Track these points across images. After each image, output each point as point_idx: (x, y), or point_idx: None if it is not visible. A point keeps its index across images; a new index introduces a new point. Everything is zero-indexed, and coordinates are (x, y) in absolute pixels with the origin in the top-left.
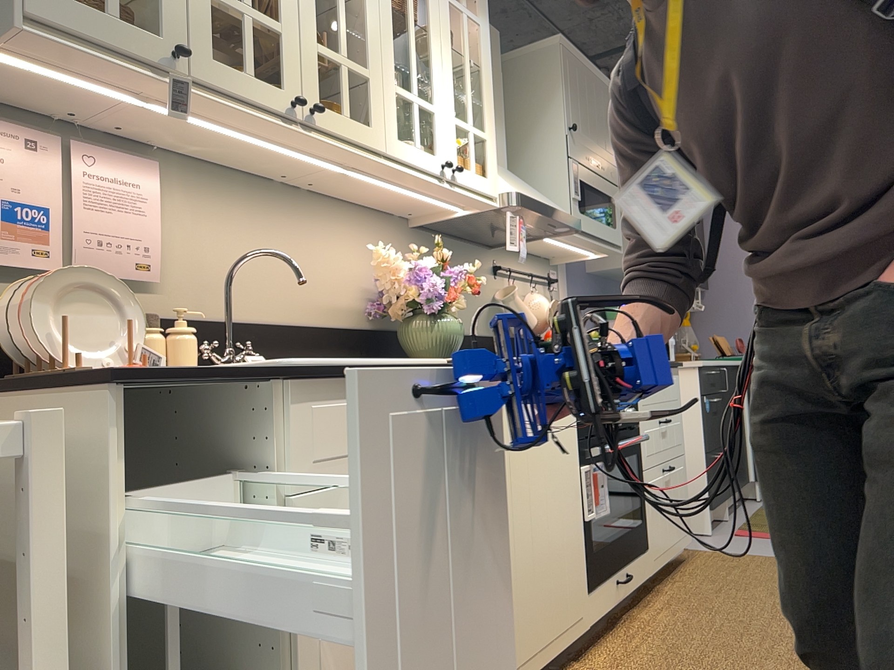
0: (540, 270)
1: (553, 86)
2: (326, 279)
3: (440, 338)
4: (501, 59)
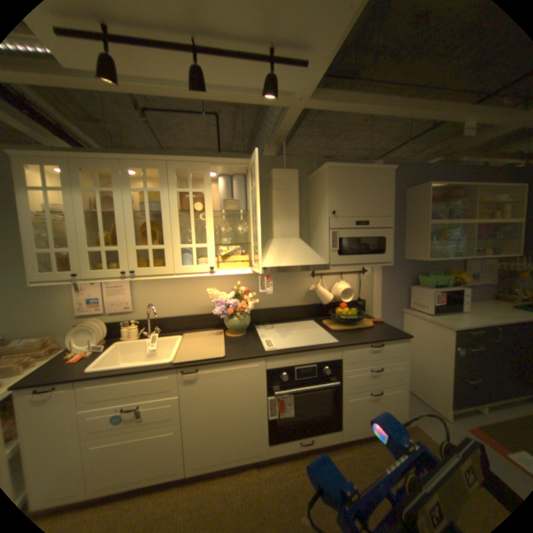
0: (352, 268)
1: (325, 191)
2: (202, 298)
3: (231, 326)
4: (298, 182)
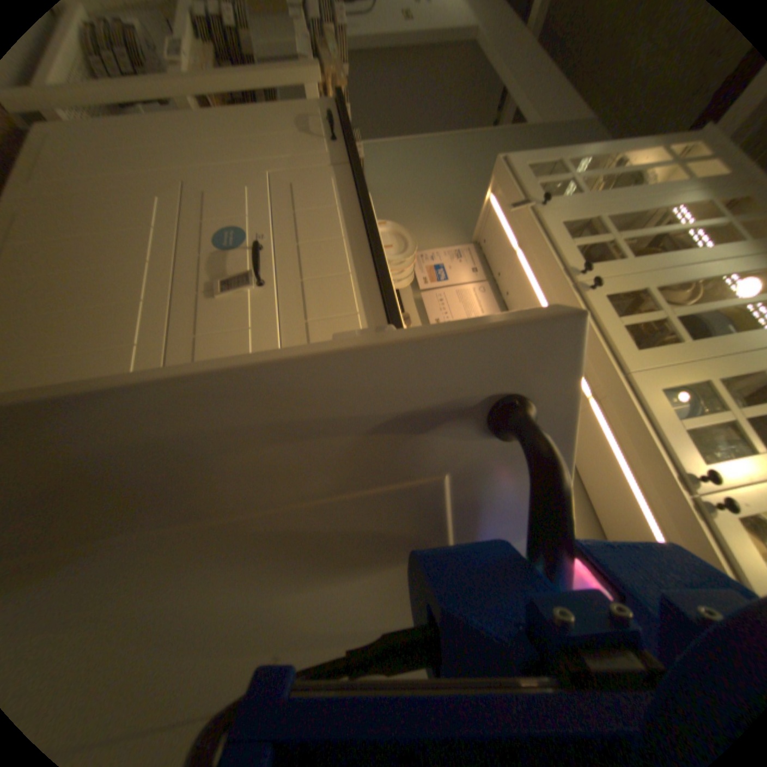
0: None
1: None
2: None
3: None
4: None
